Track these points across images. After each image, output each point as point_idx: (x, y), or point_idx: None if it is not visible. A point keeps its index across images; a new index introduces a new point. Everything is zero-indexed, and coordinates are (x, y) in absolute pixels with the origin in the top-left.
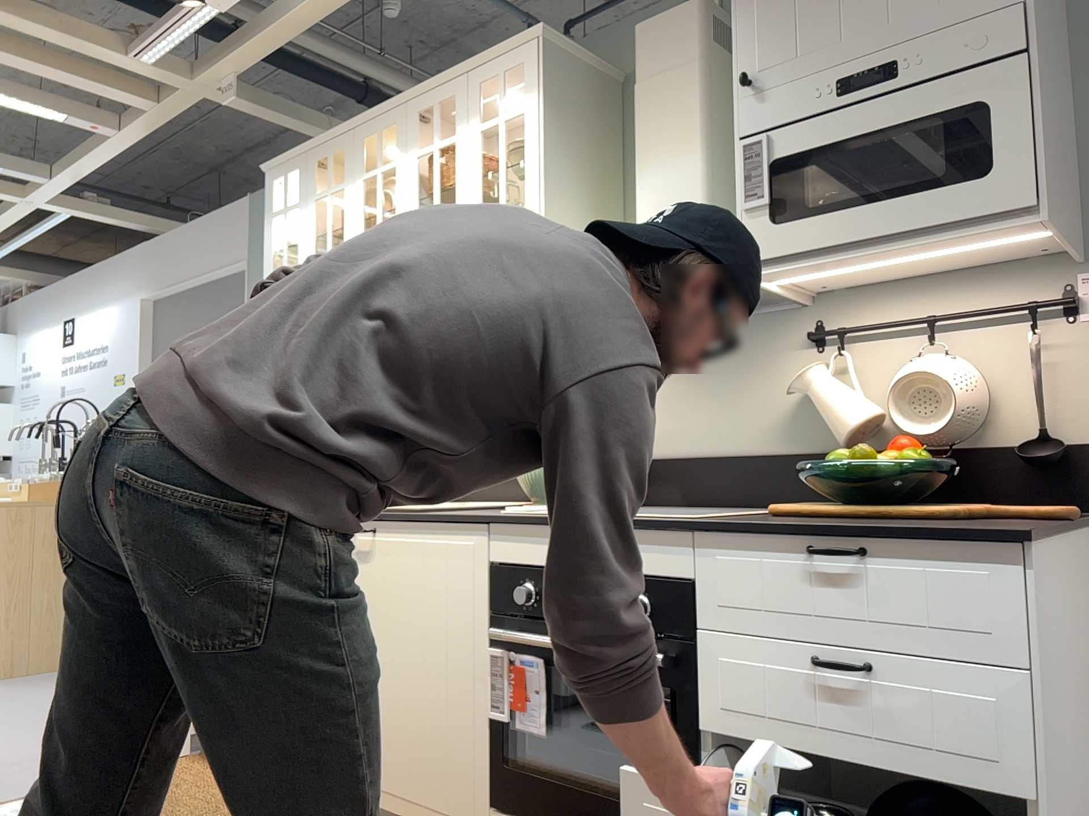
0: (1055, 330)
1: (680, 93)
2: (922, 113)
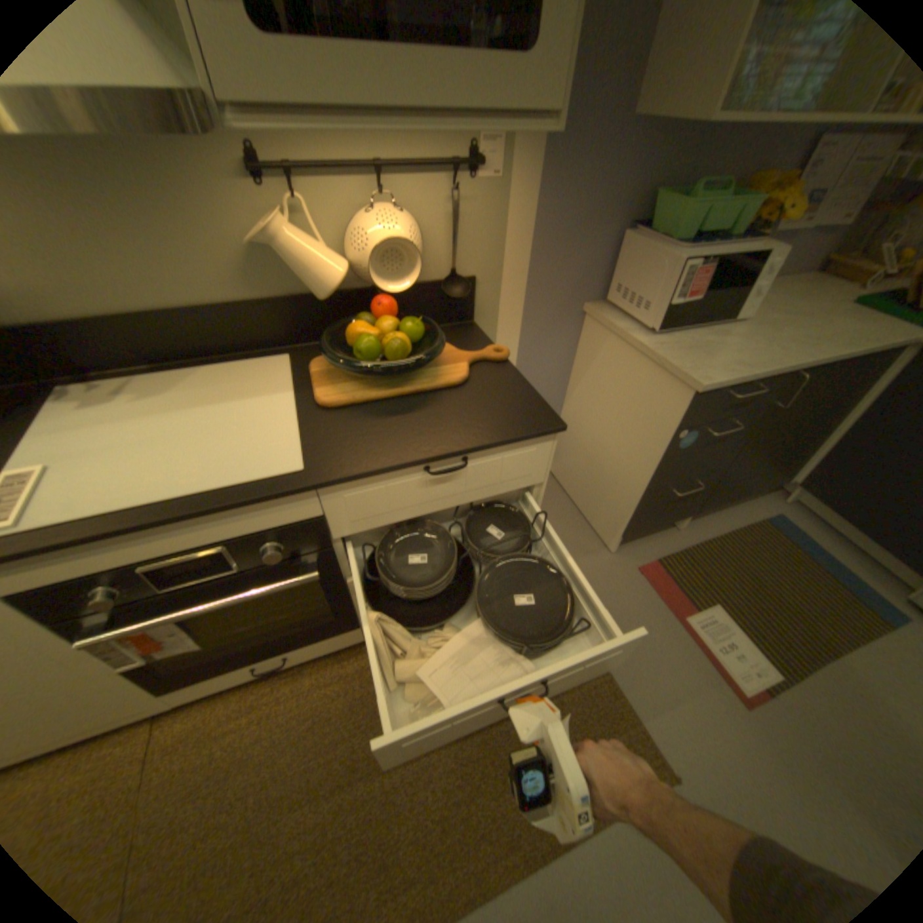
0: (464, 183)
1: None
2: None
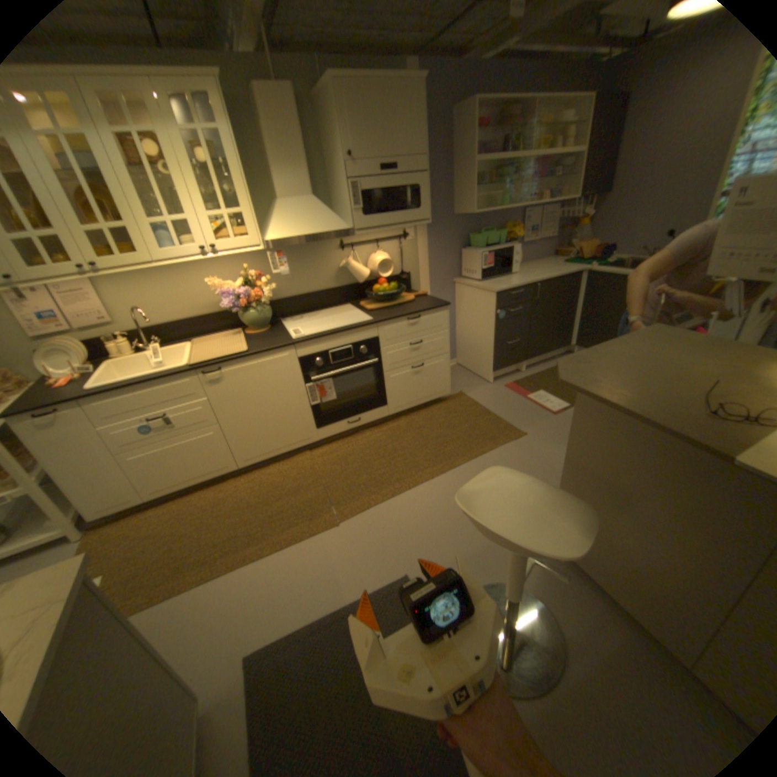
0: (403, 243)
1: (292, 135)
2: (405, 185)
